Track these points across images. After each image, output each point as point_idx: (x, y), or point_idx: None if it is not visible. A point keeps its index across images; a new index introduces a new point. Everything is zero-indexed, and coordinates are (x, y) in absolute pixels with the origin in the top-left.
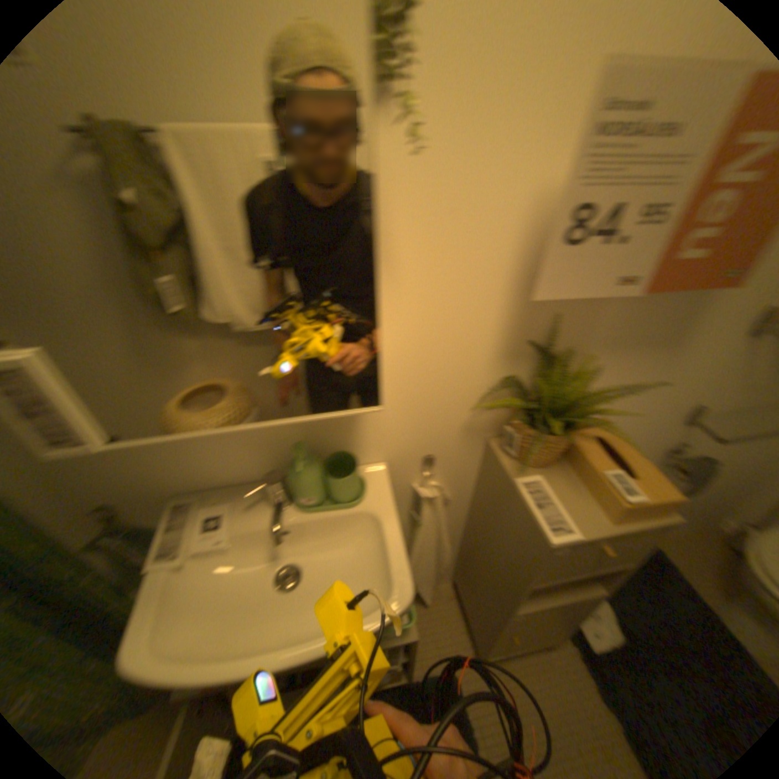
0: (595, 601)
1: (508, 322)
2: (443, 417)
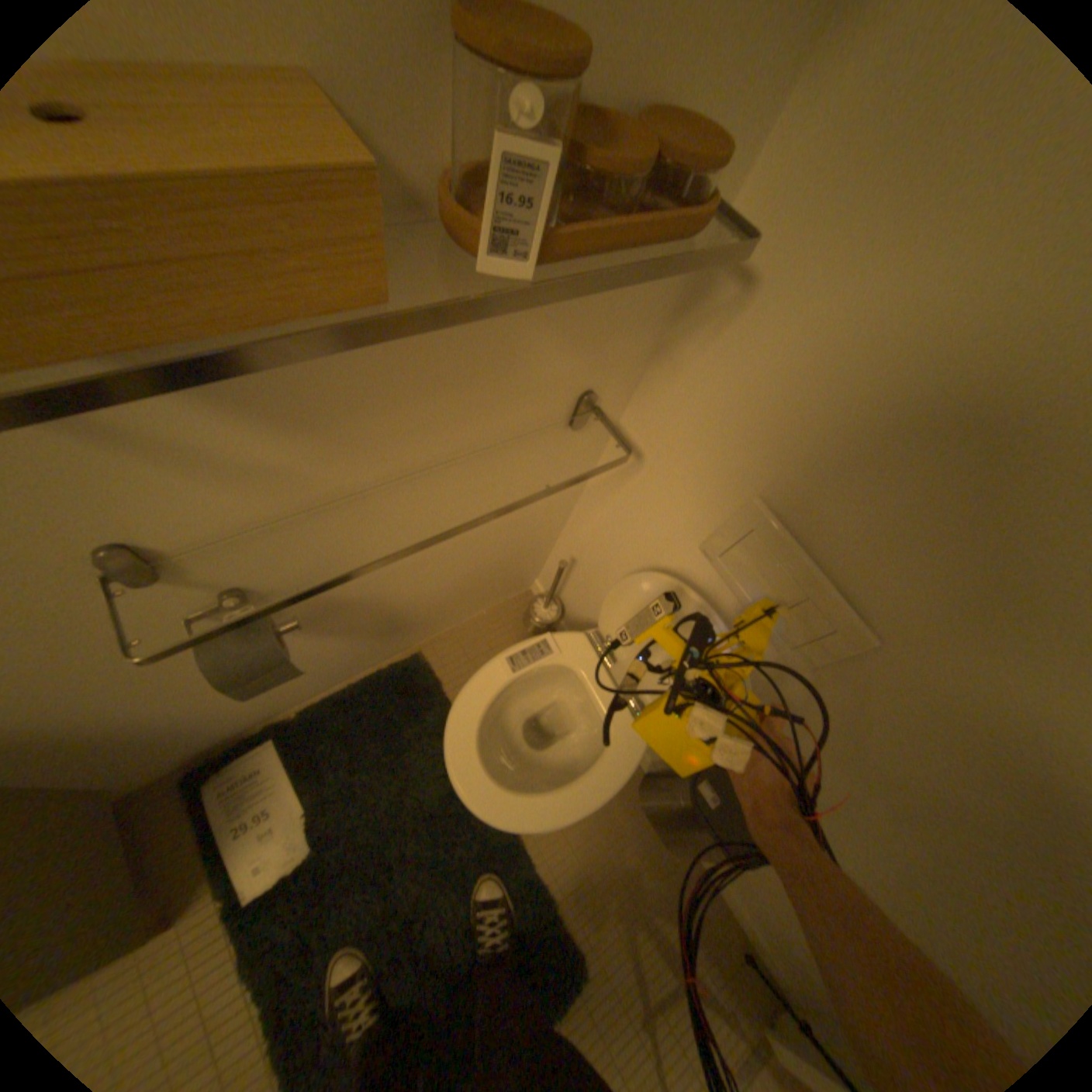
0: None
1: None
2: None
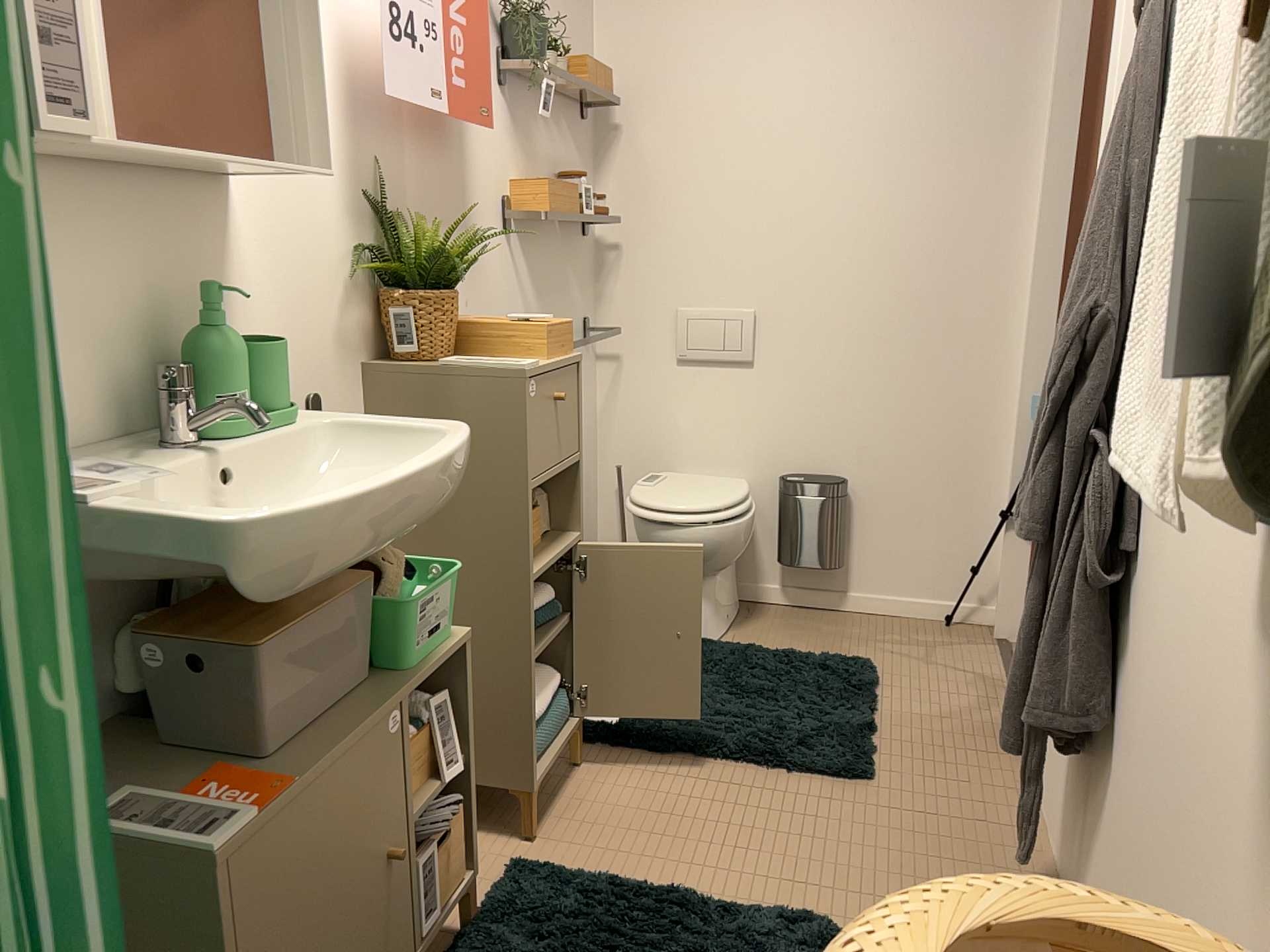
0: (576, 545)
1: (344, 161)
2: (315, 311)
